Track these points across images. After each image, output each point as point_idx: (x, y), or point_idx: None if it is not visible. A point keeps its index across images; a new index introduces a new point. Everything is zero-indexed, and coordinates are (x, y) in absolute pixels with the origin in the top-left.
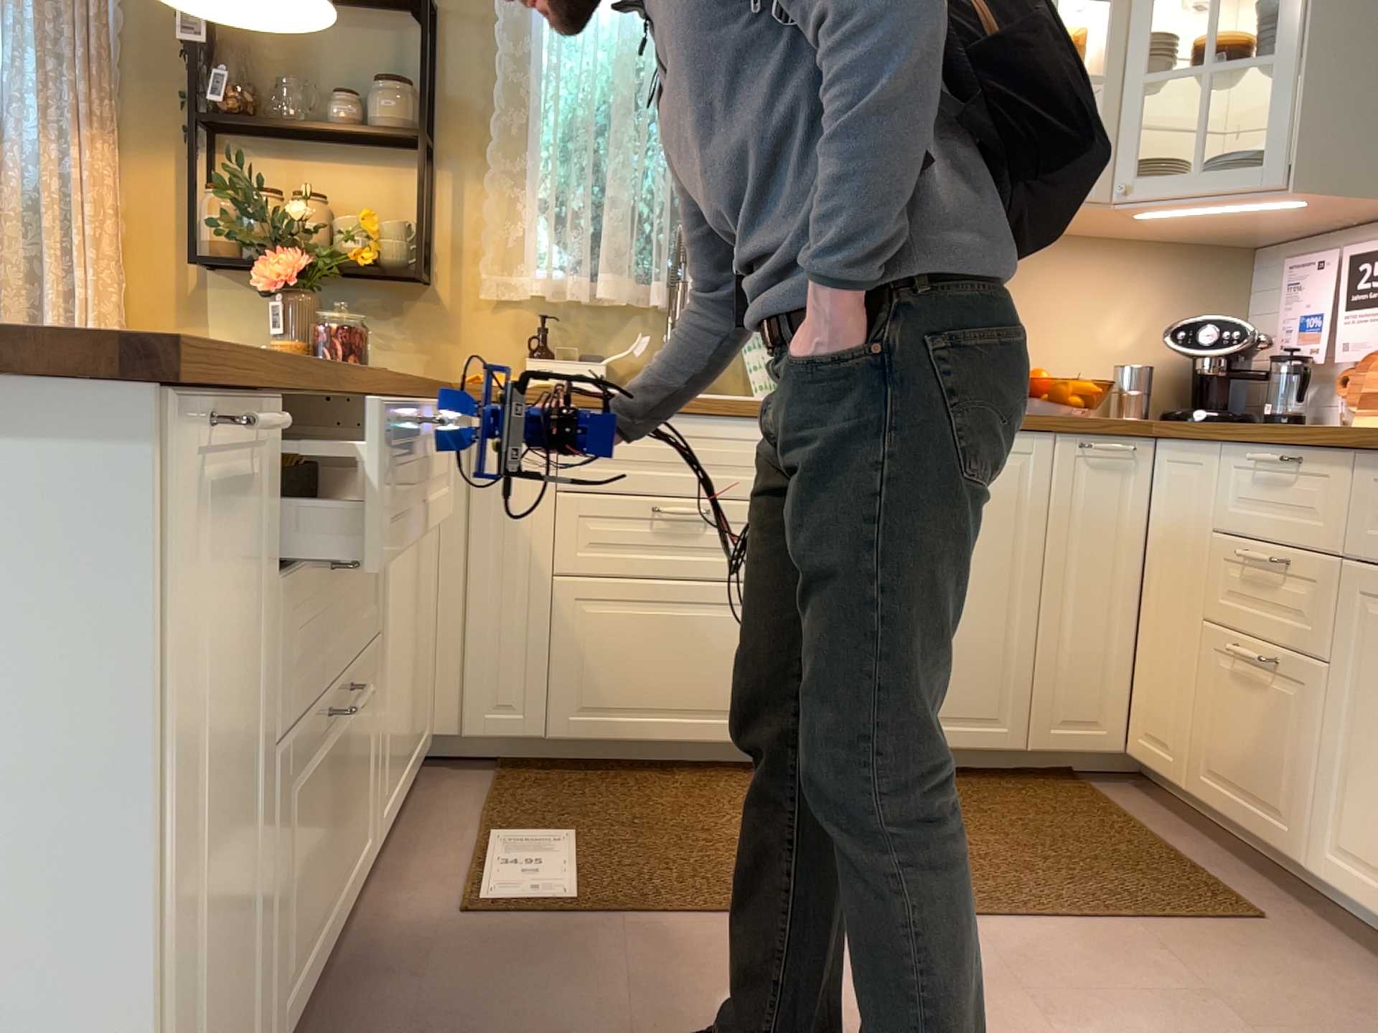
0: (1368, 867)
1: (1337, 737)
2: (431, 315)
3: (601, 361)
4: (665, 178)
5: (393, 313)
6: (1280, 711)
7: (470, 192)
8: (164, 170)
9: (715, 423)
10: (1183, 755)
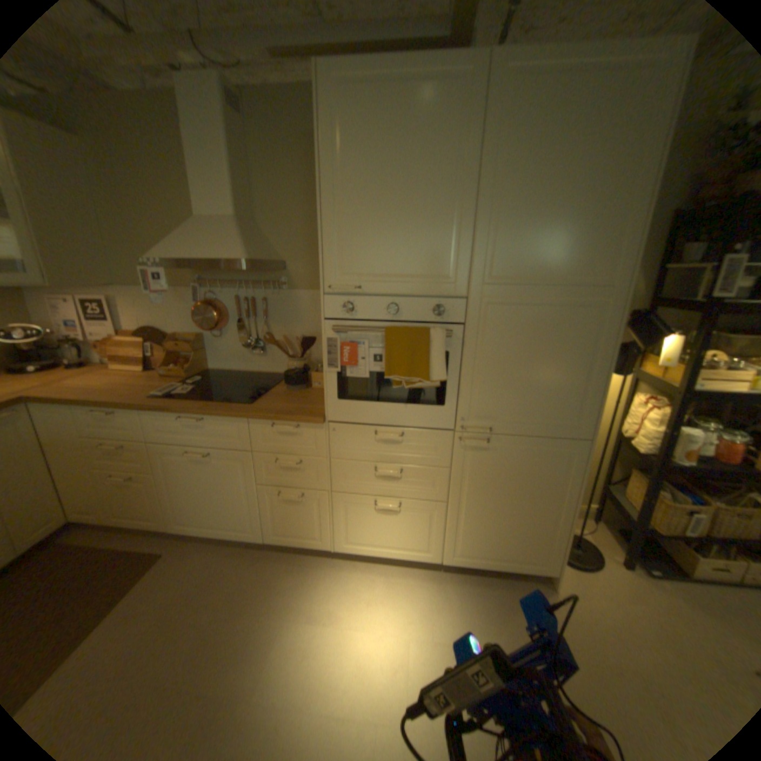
0: (187, 525)
1: (163, 495)
2: None
3: None
4: None
5: None
6: (138, 493)
7: None
8: None
9: None
10: (99, 516)
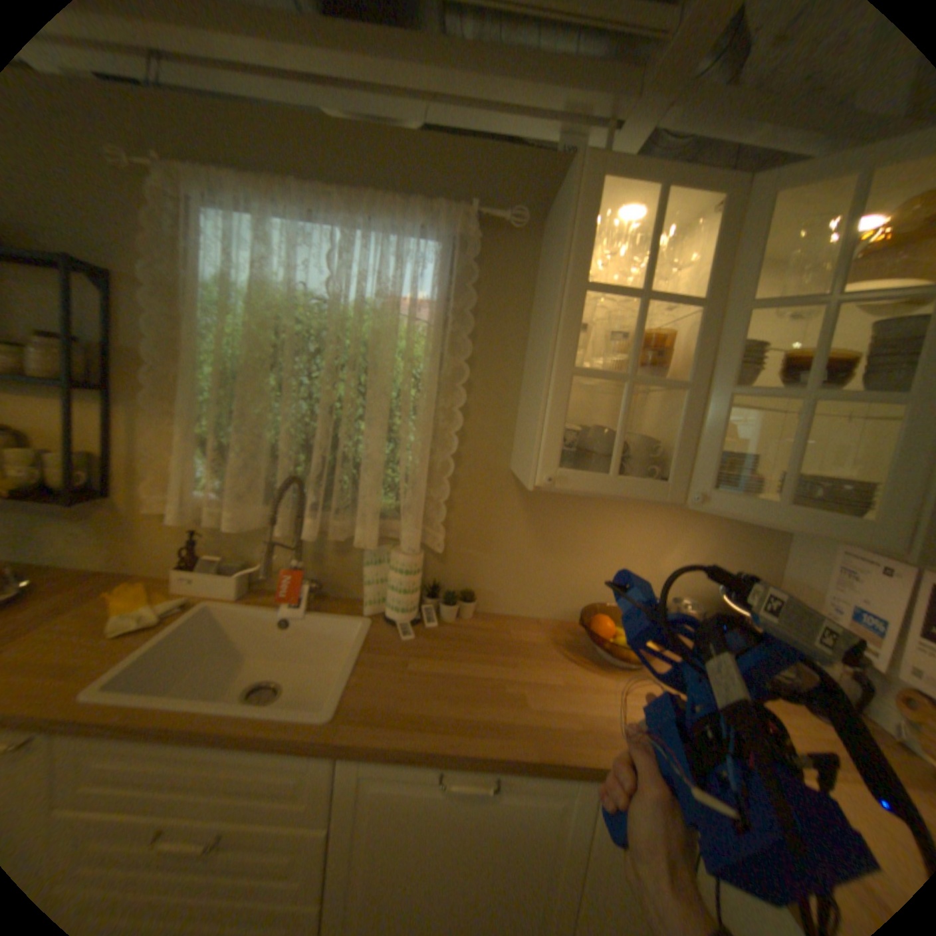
0: None
1: None
2: (106, 522)
3: (232, 578)
4: (291, 429)
5: (76, 519)
6: None
7: (137, 426)
8: None
9: (225, 757)
10: None
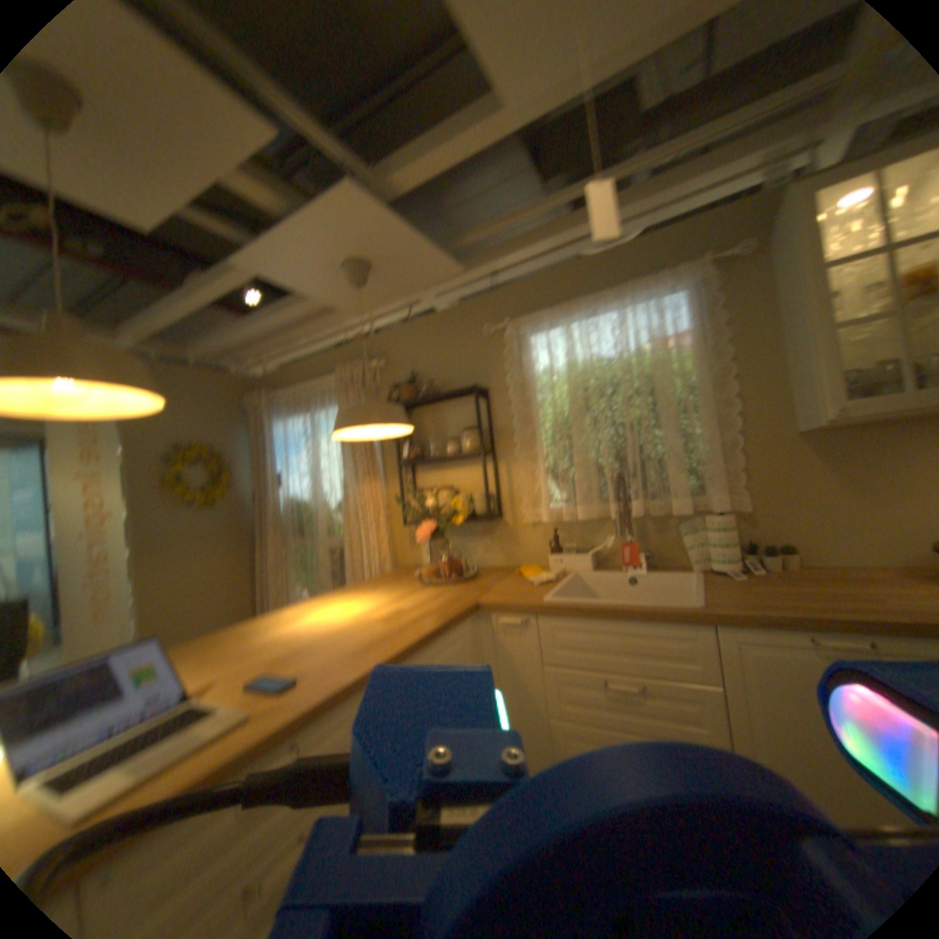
0: None
1: None
2: (504, 534)
3: (589, 555)
4: (609, 445)
5: (488, 535)
6: None
7: (513, 471)
8: (397, 486)
9: (640, 627)
10: None
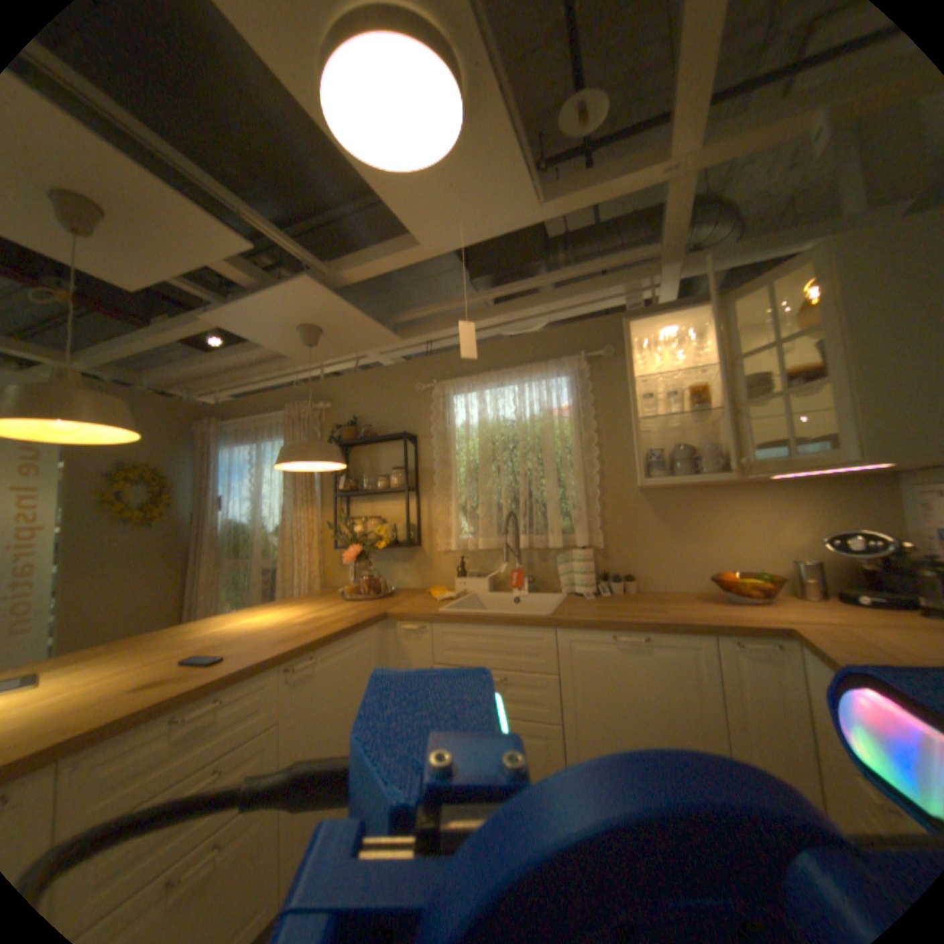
0: None
1: None
2: (421, 558)
3: (486, 577)
4: (506, 489)
5: (408, 559)
6: None
7: (433, 505)
8: (333, 511)
9: (505, 630)
10: None
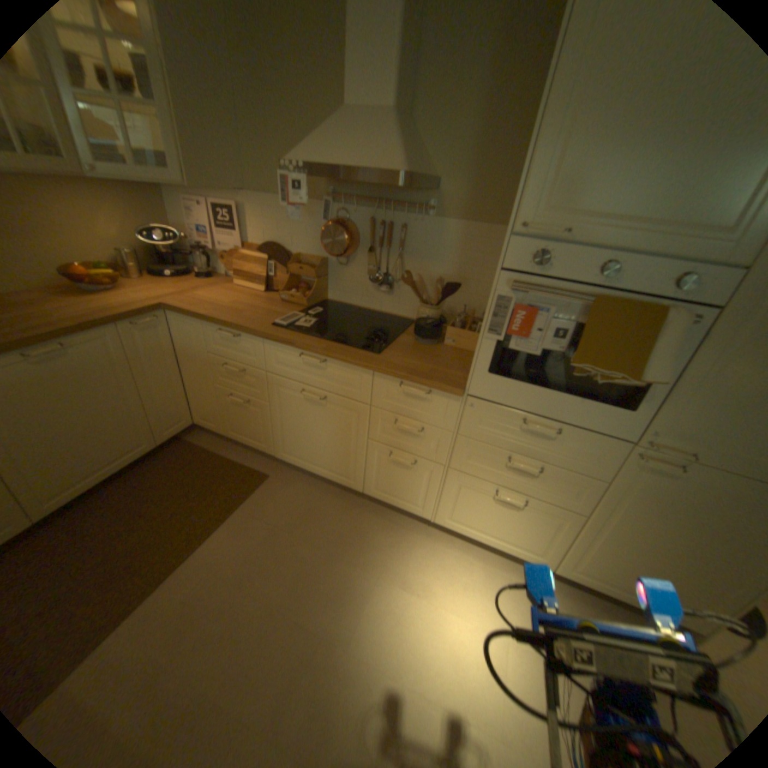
0: (293, 456)
1: (275, 423)
2: None
3: None
4: None
5: None
6: (253, 415)
7: None
8: None
9: None
10: (218, 426)
